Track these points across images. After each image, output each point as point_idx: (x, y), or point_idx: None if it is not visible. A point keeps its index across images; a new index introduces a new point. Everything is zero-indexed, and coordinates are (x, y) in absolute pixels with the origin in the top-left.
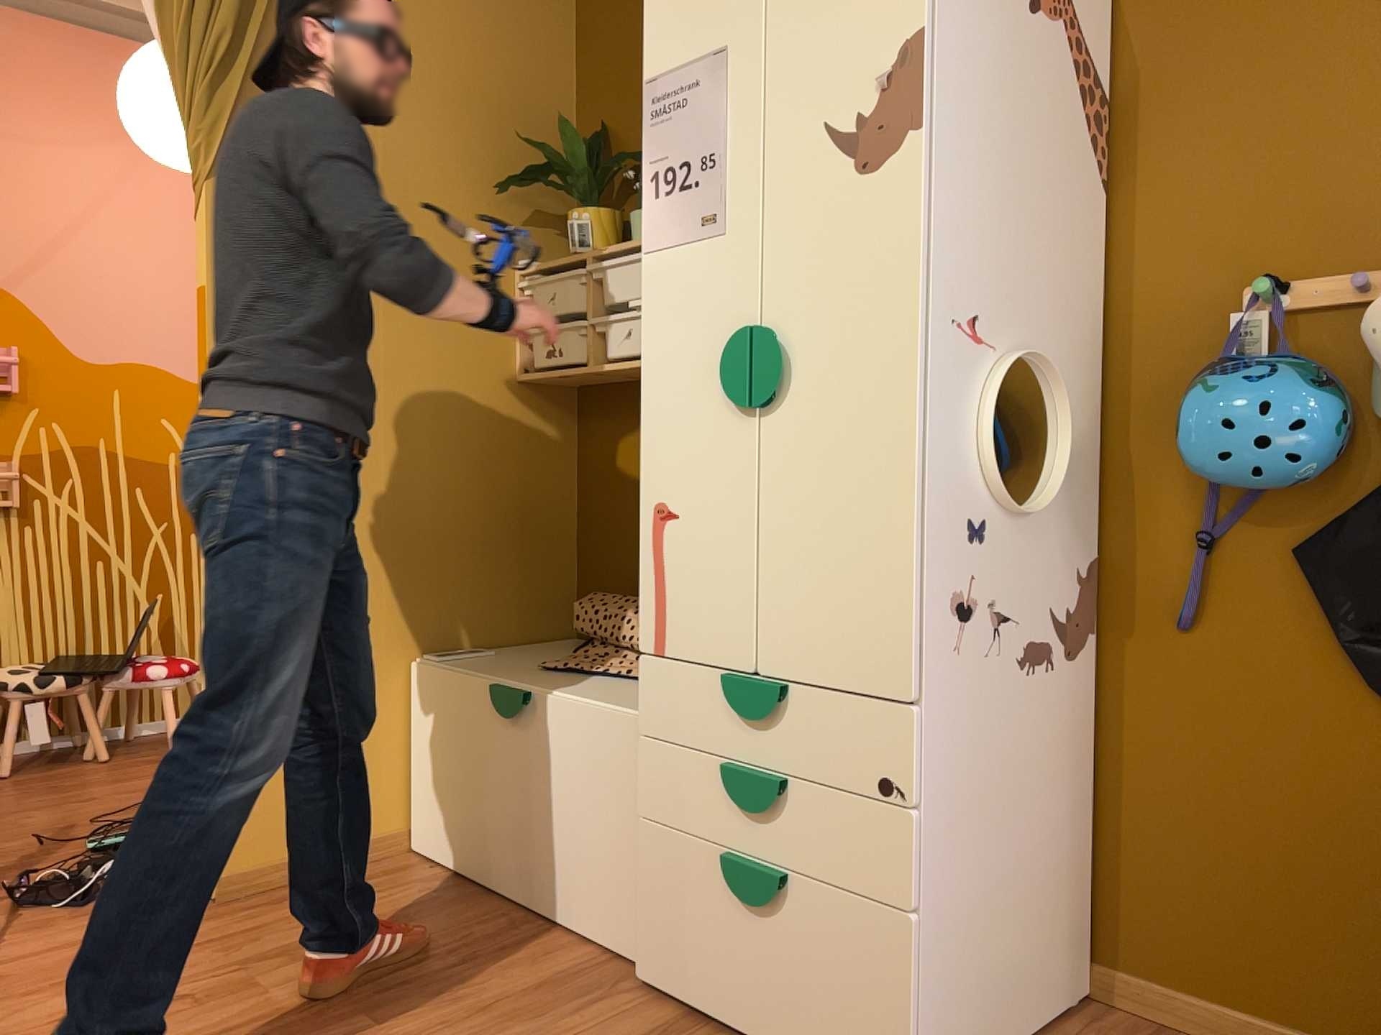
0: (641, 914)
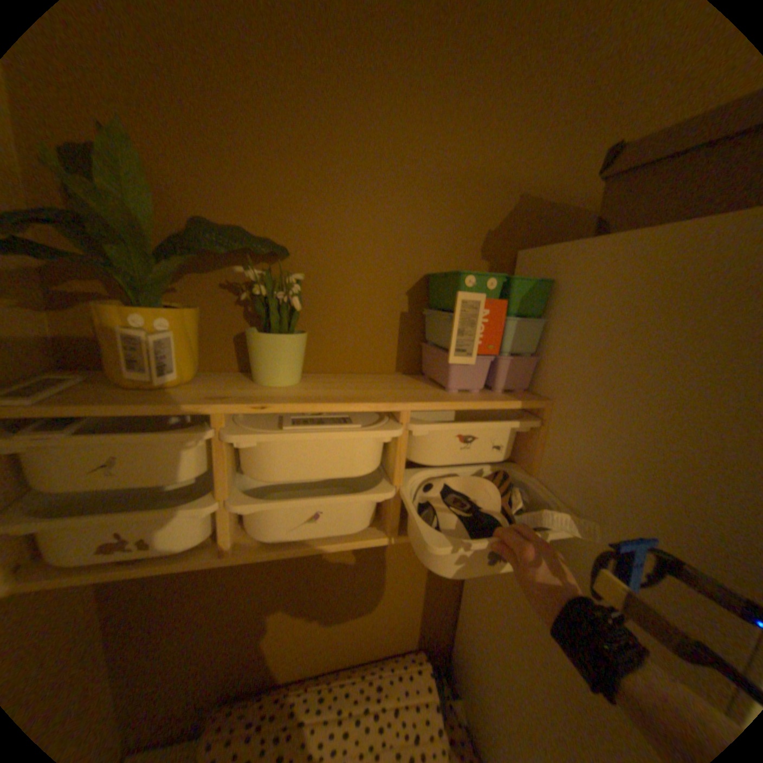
0: None
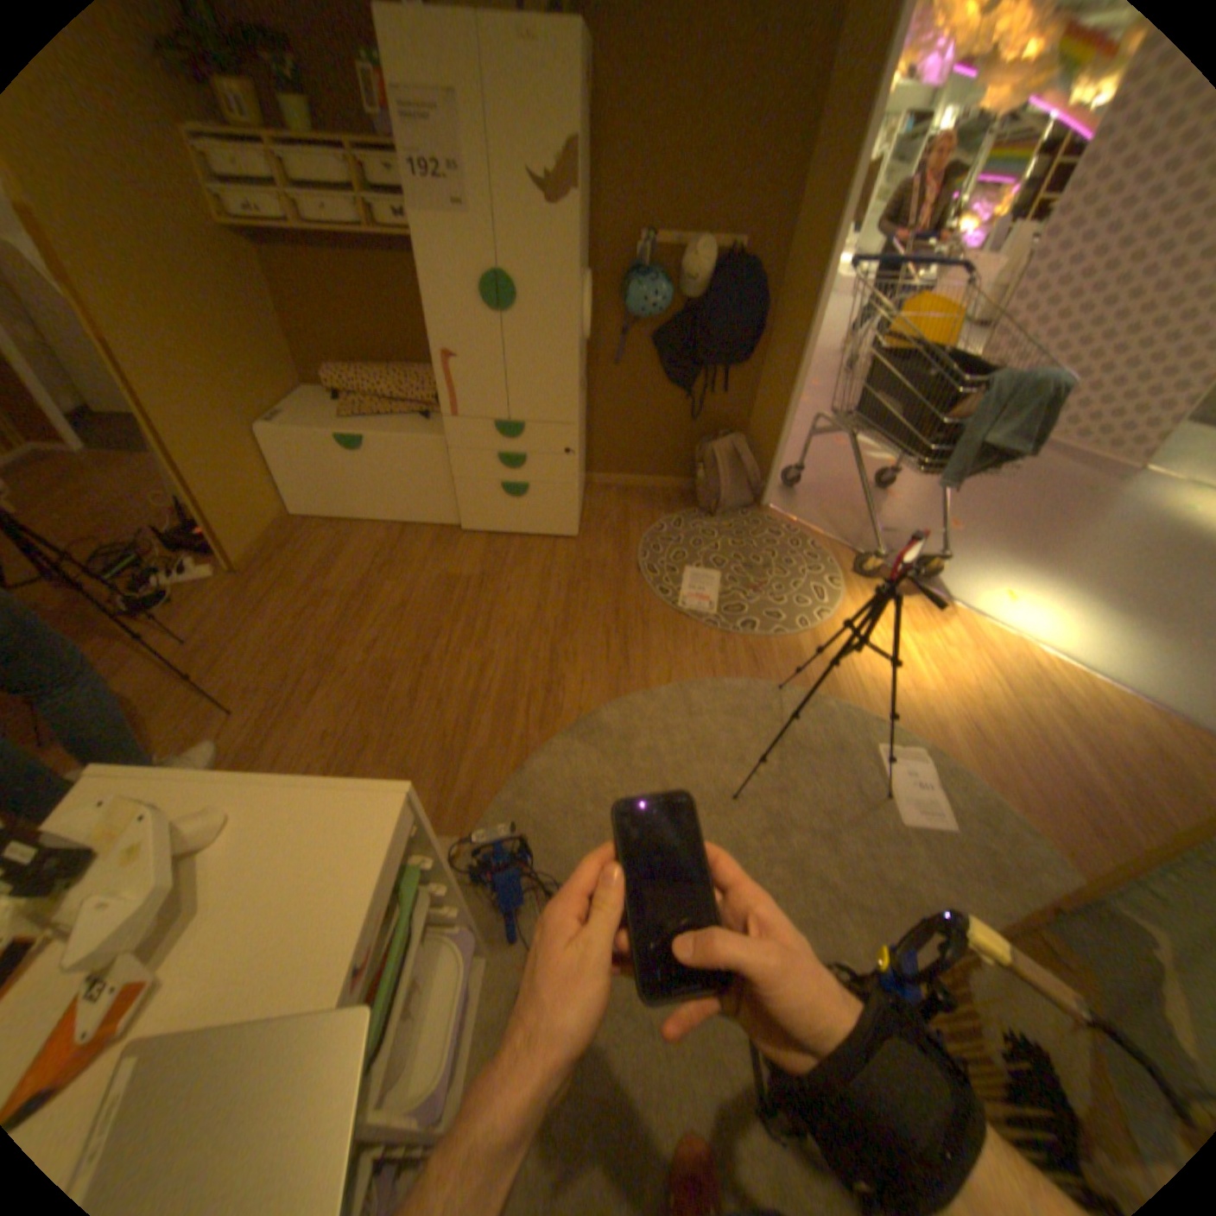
0: (459, 511)
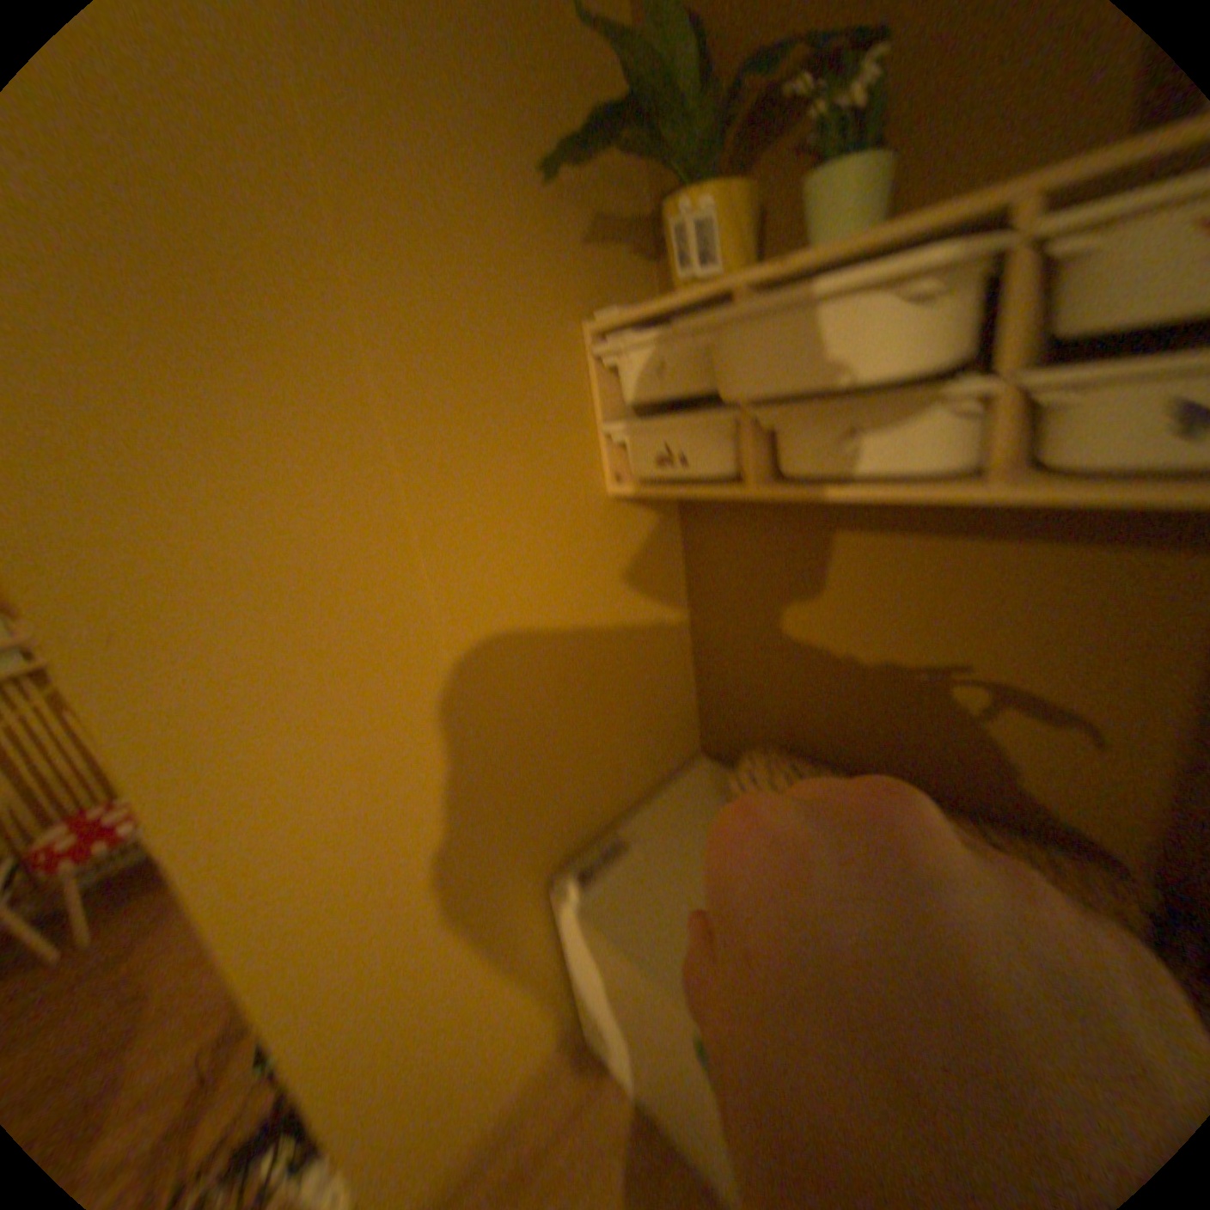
0: None
